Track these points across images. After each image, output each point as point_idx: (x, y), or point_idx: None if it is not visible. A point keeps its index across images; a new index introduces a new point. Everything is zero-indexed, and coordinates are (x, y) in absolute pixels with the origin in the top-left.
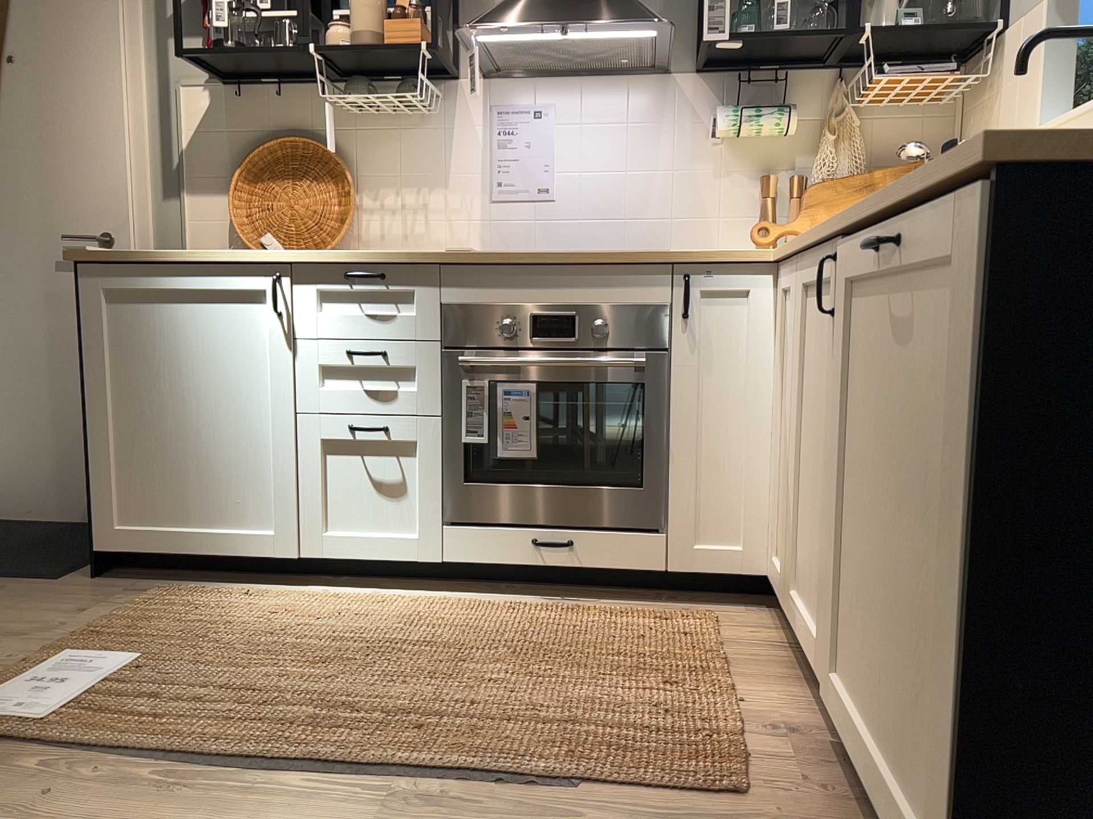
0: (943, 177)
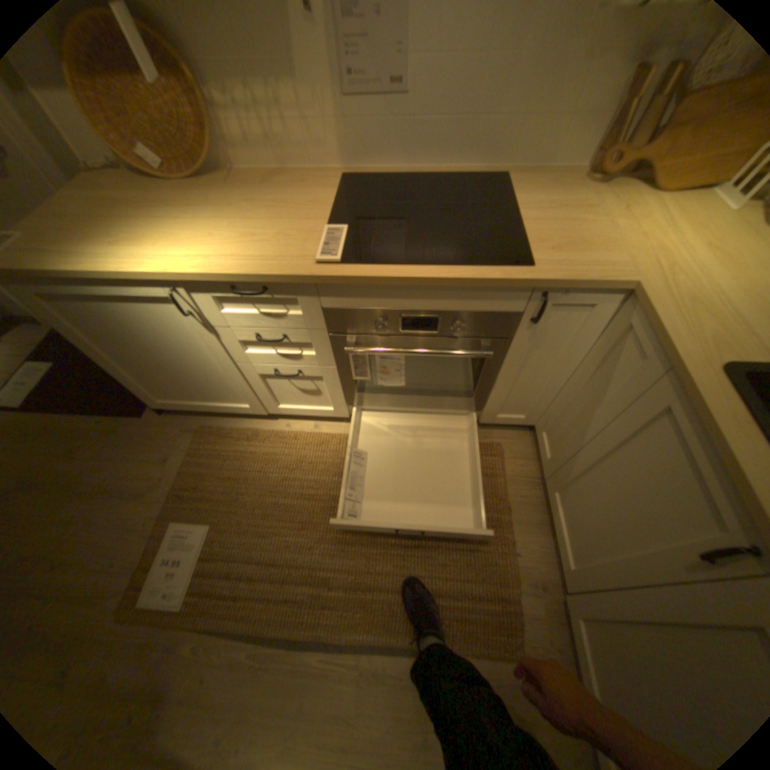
0: None
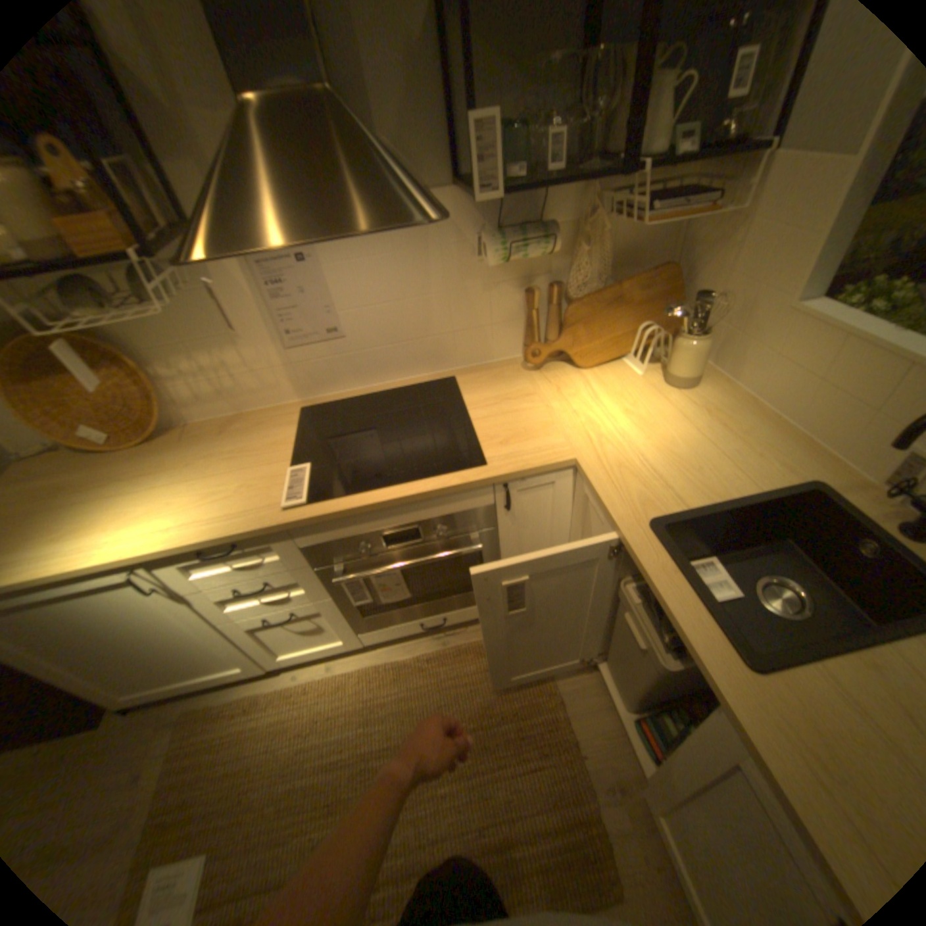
0: None
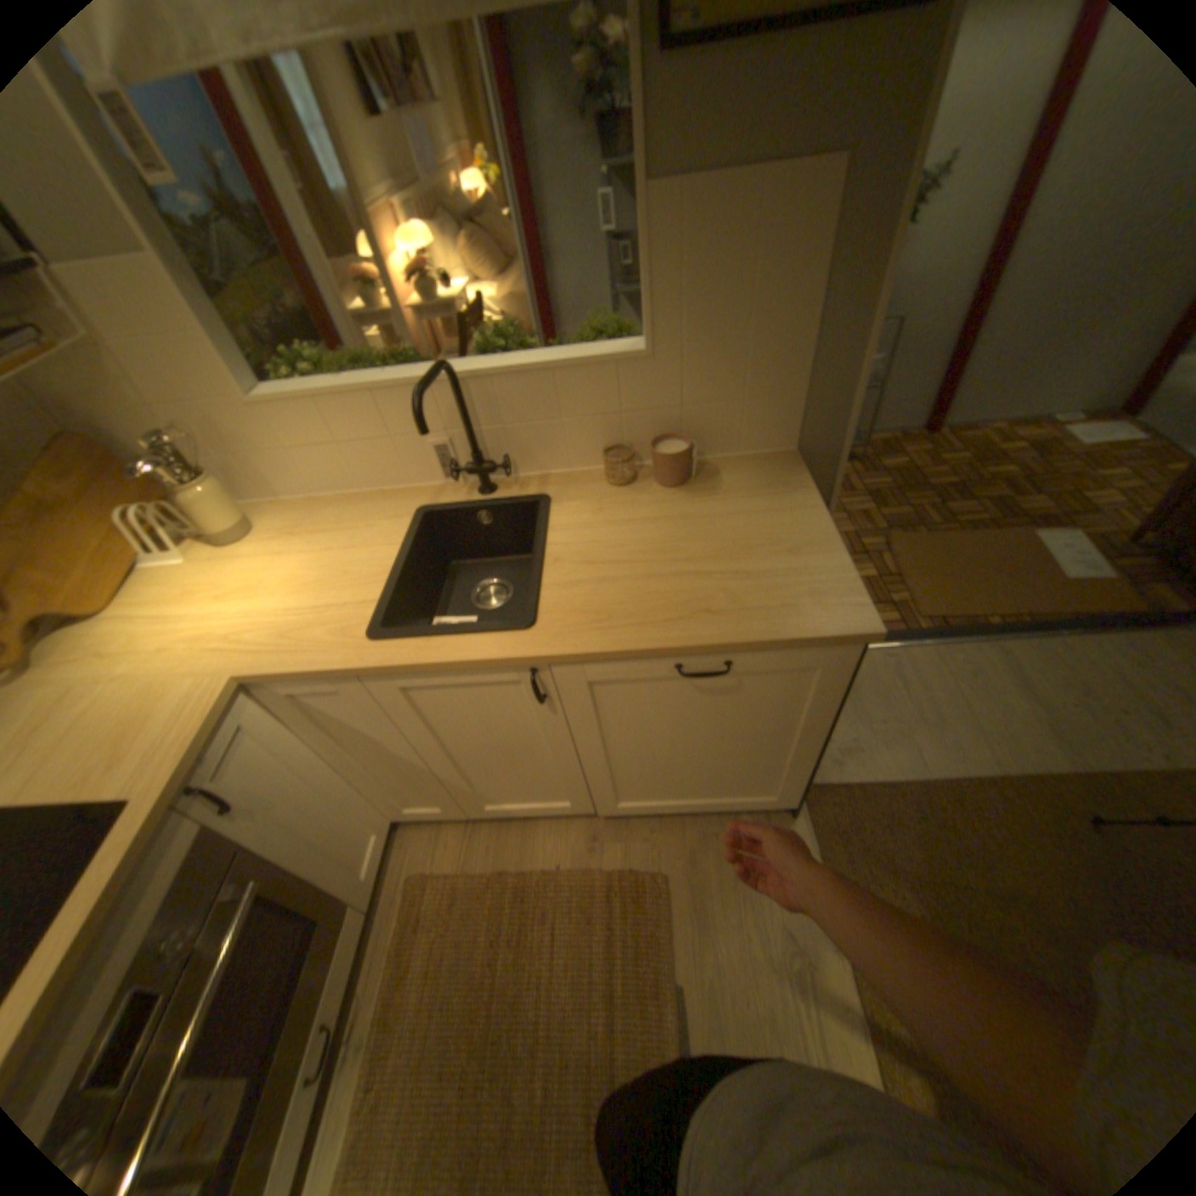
0: (779, 642)
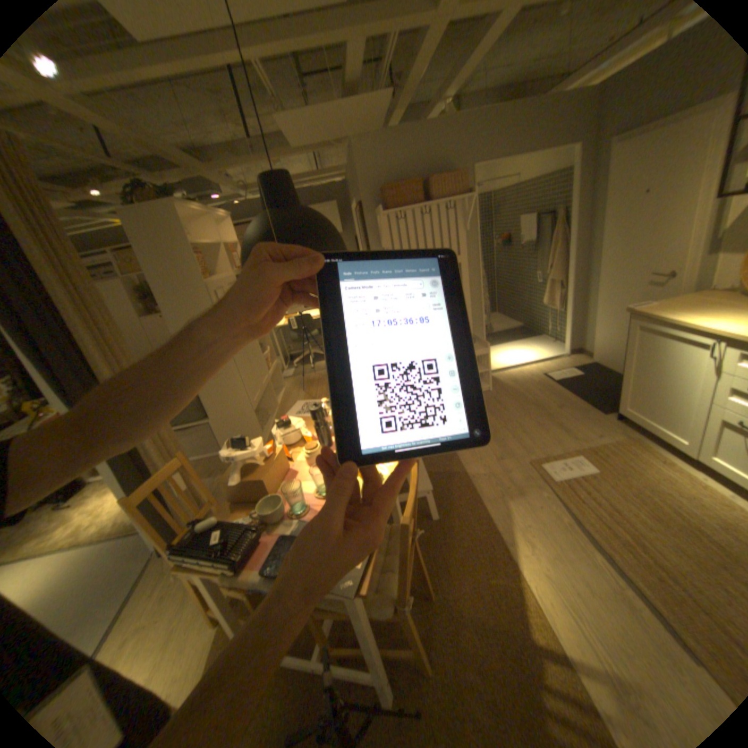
0: None
